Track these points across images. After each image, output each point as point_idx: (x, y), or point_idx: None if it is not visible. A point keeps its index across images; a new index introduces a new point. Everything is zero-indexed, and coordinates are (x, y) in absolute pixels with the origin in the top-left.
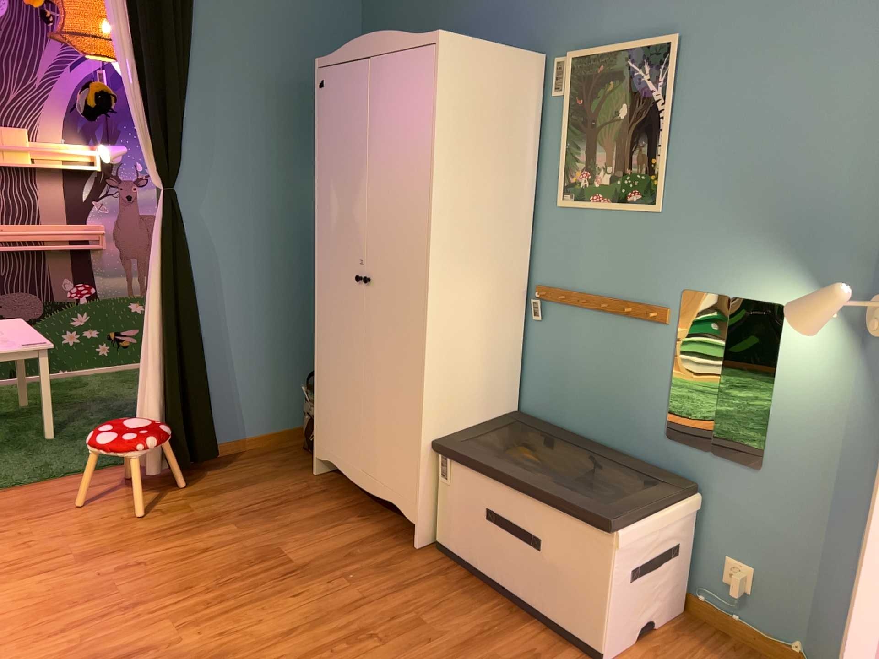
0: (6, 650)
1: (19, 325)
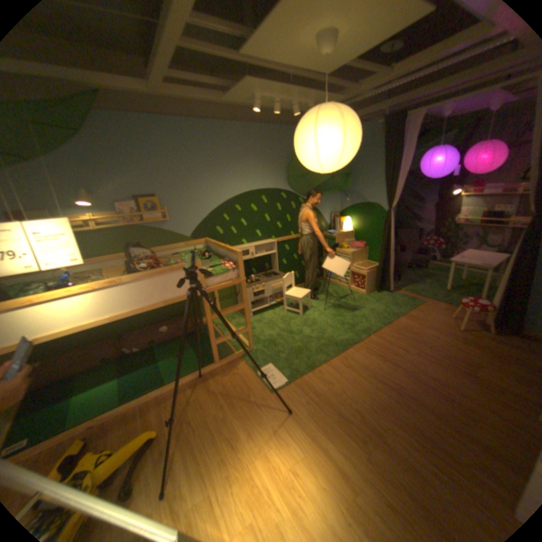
0: (389, 330)
1: (501, 257)
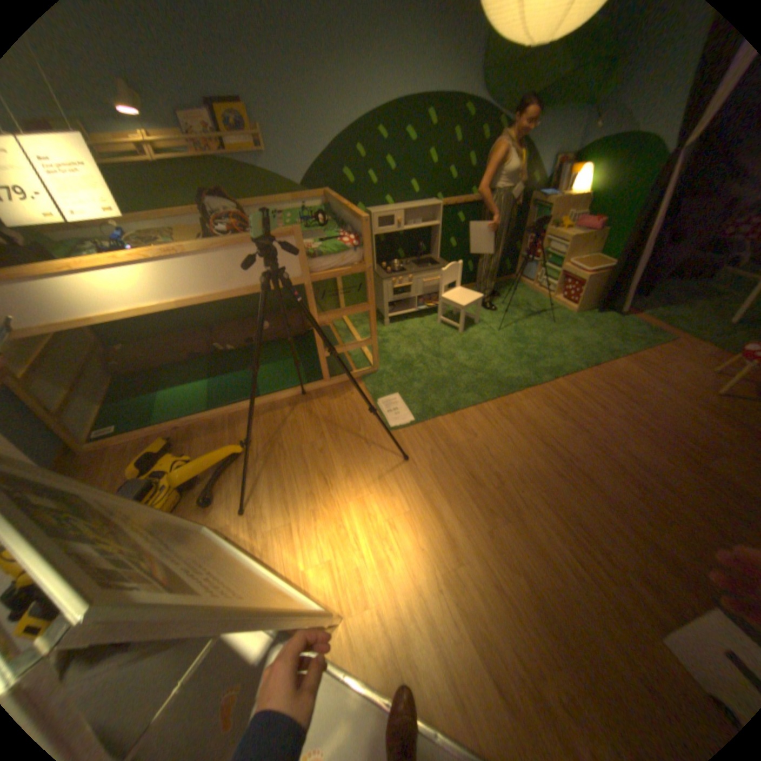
0: (593, 374)
1: None
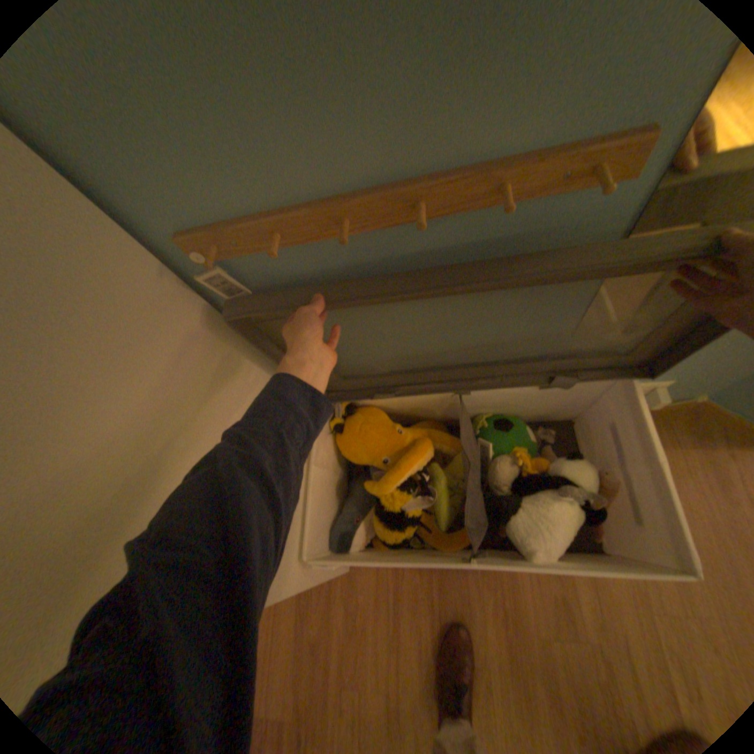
0: None
1: None
